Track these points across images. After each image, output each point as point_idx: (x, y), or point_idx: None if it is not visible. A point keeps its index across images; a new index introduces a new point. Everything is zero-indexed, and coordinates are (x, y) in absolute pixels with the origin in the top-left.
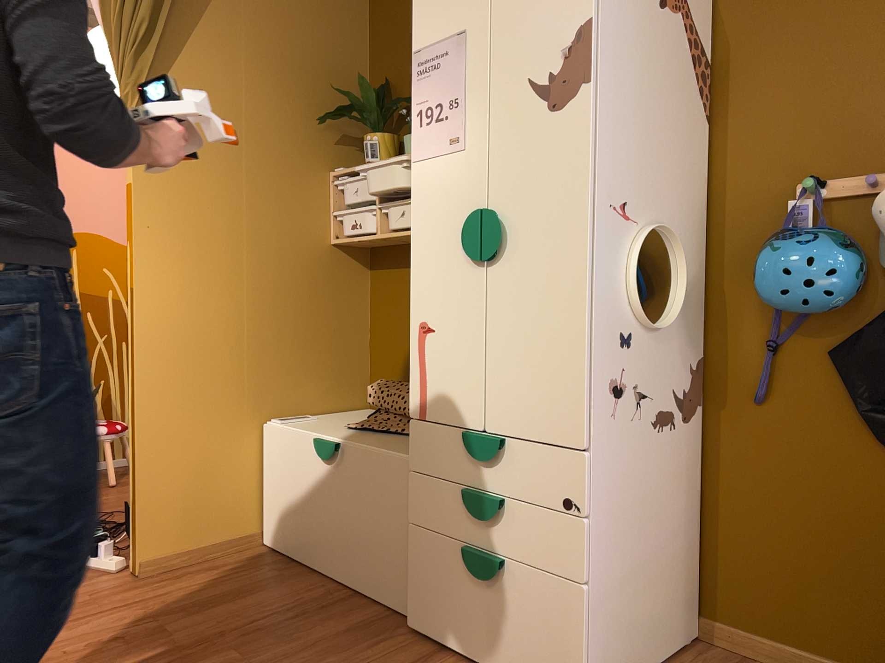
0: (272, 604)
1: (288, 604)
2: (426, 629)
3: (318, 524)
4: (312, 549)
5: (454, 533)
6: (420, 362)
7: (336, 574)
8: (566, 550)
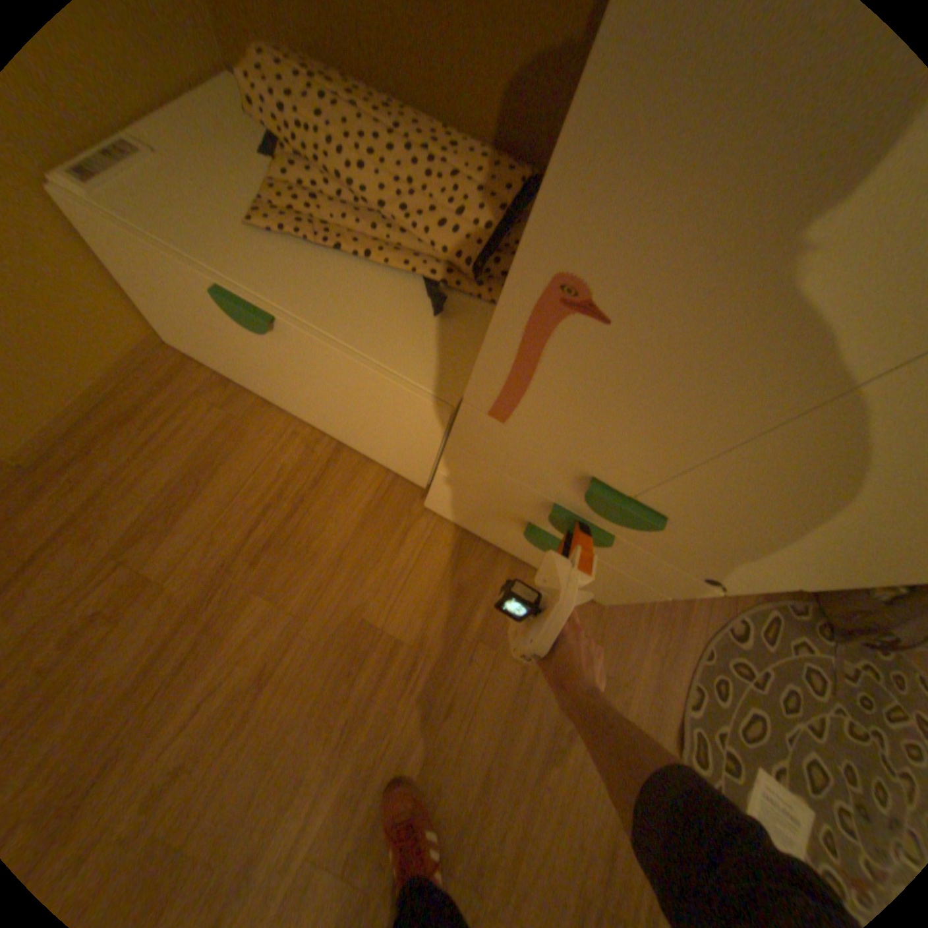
0: (253, 487)
1: (272, 481)
2: (450, 518)
3: (261, 373)
4: (259, 386)
5: (513, 508)
6: (526, 349)
7: (306, 419)
8: (673, 587)
